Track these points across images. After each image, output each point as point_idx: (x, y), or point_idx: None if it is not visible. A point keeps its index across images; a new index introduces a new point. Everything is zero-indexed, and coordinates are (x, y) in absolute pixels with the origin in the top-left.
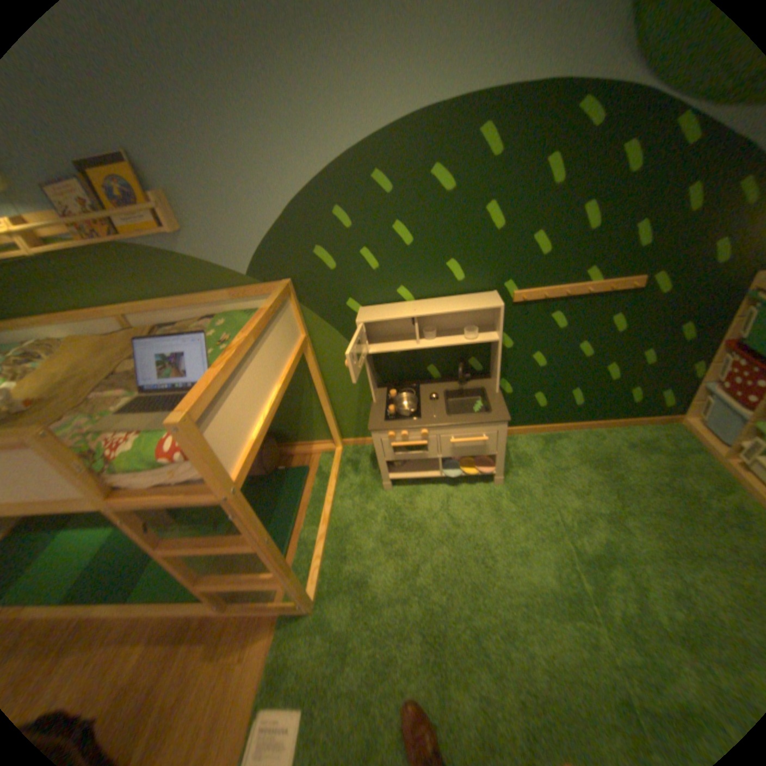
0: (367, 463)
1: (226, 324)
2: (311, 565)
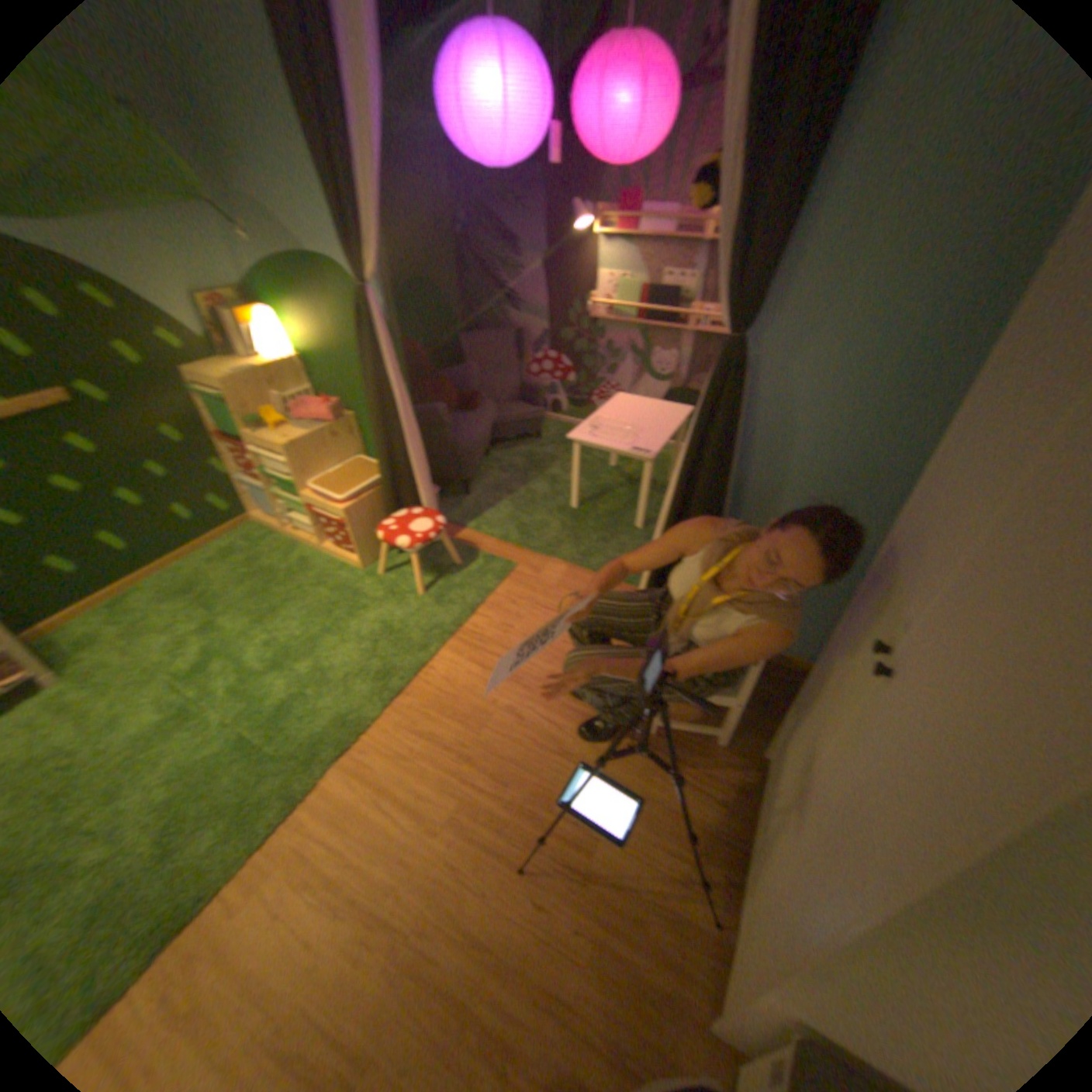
0: None
1: None
2: None
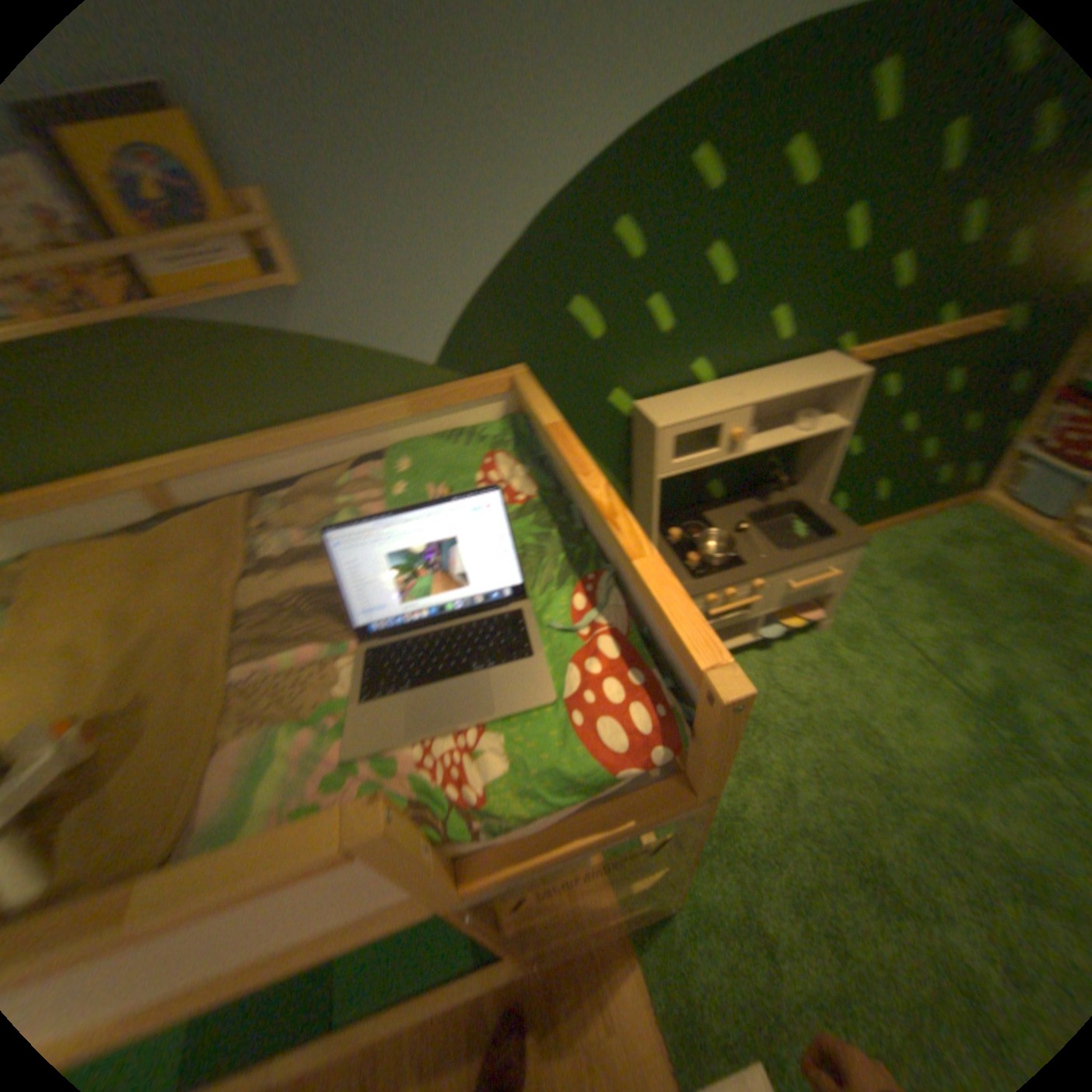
0: None
1: (422, 465)
2: None
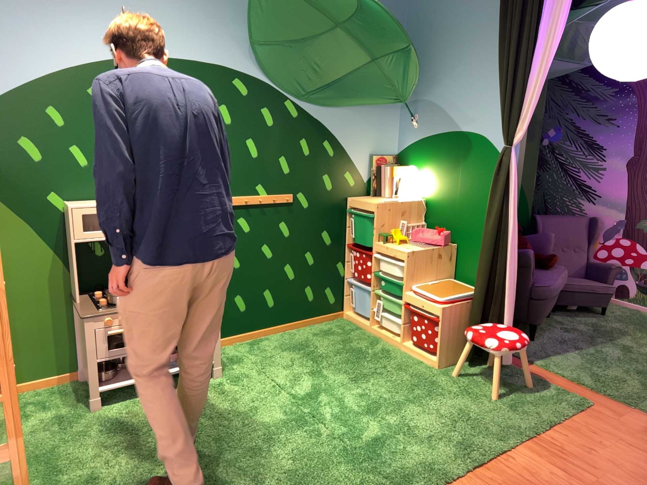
0: (57, 399)
1: None
2: None
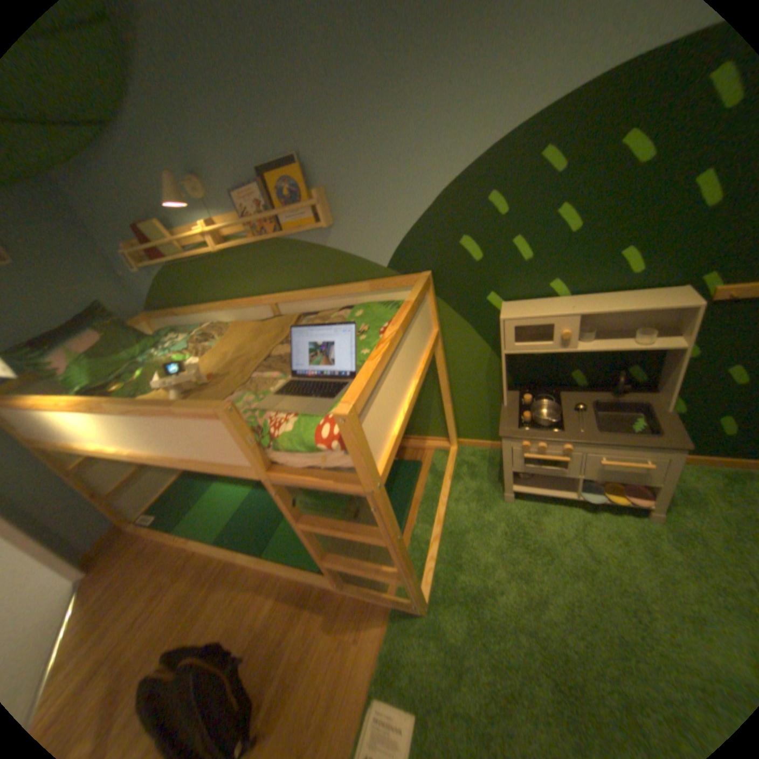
0: (484, 468)
1: (365, 315)
2: (426, 566)
